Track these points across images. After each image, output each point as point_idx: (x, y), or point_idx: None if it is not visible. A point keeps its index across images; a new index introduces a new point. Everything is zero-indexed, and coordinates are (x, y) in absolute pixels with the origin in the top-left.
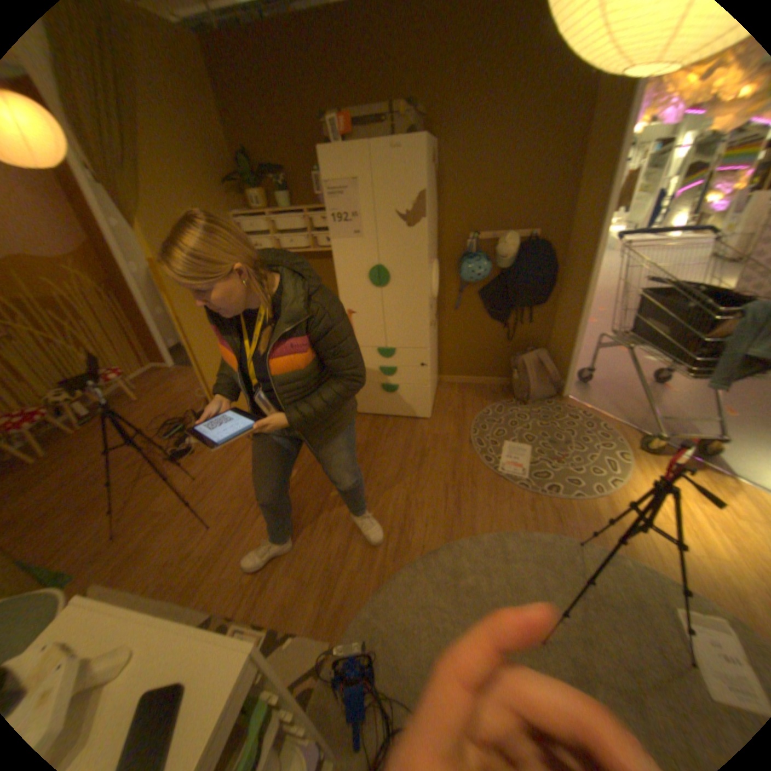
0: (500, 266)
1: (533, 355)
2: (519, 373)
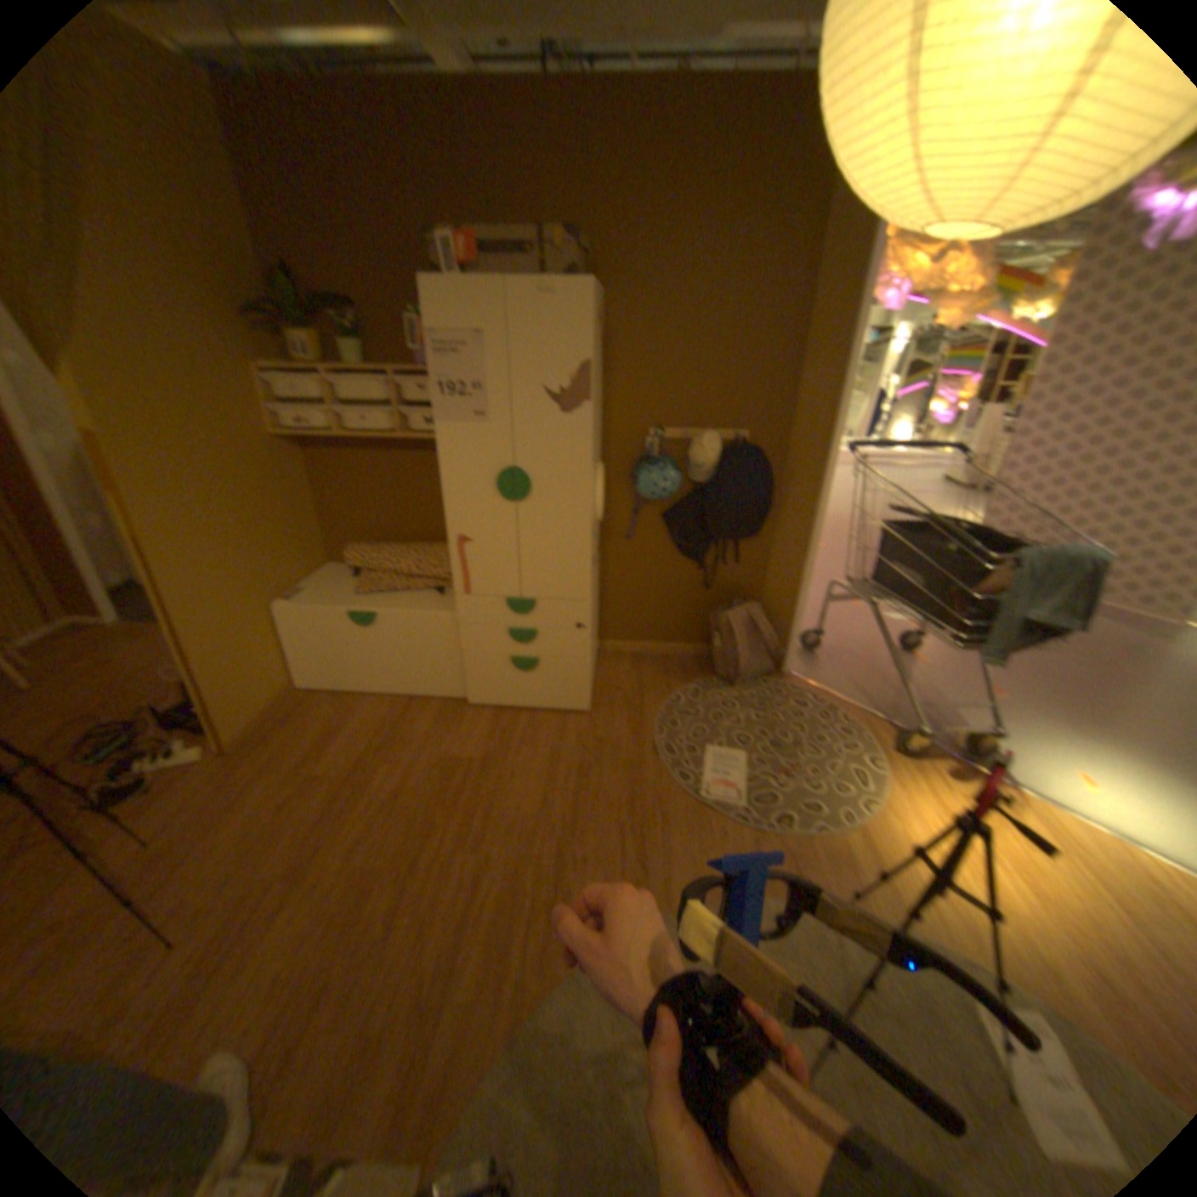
0: (693, 478)
1: (742, 611)
2: (723, 638)
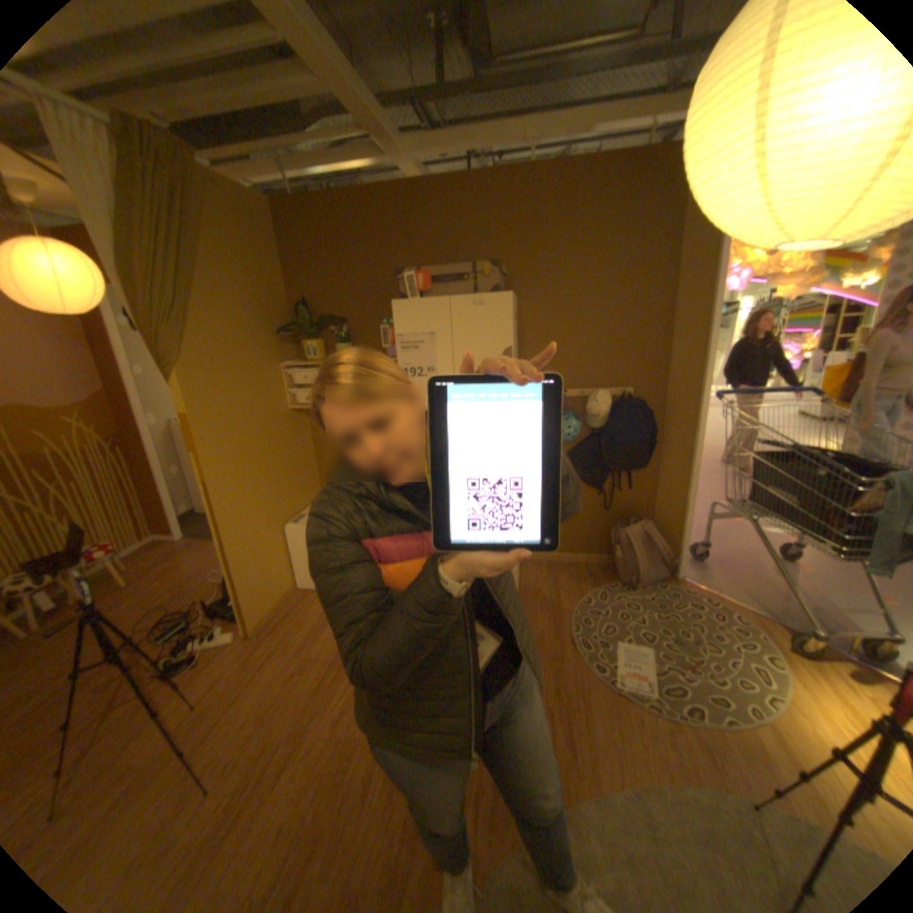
0: (592, 425)
1: (639, 528)
2: (625, 551)
